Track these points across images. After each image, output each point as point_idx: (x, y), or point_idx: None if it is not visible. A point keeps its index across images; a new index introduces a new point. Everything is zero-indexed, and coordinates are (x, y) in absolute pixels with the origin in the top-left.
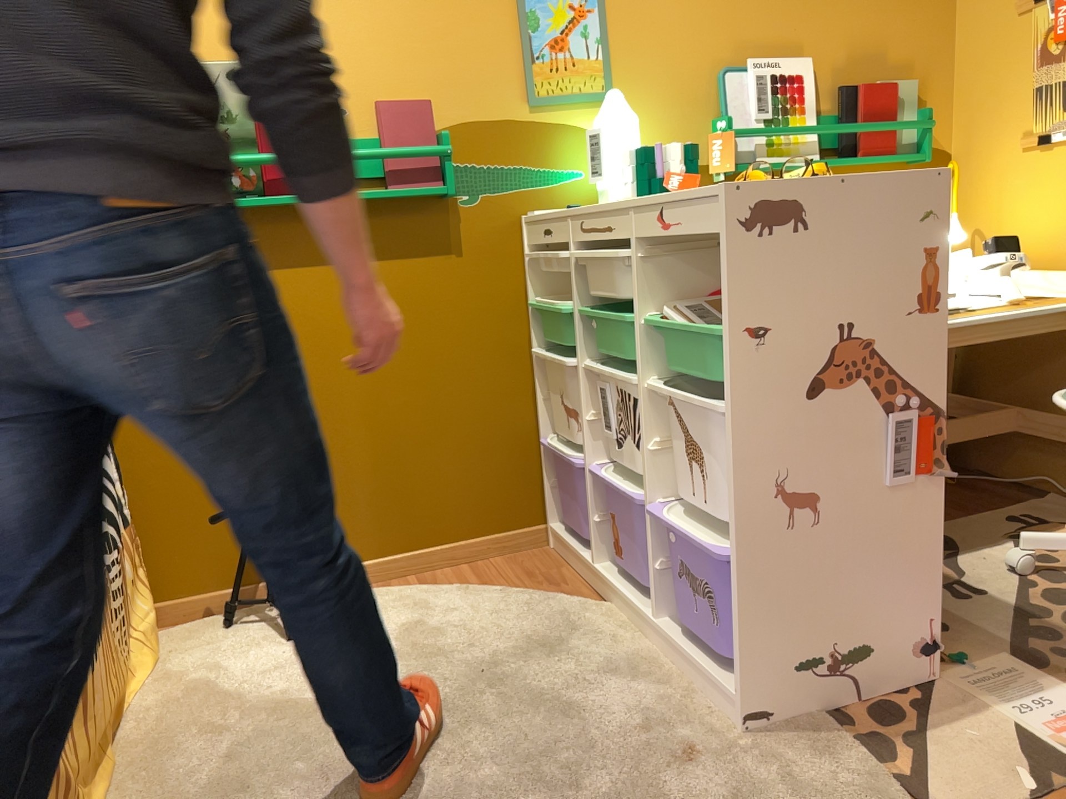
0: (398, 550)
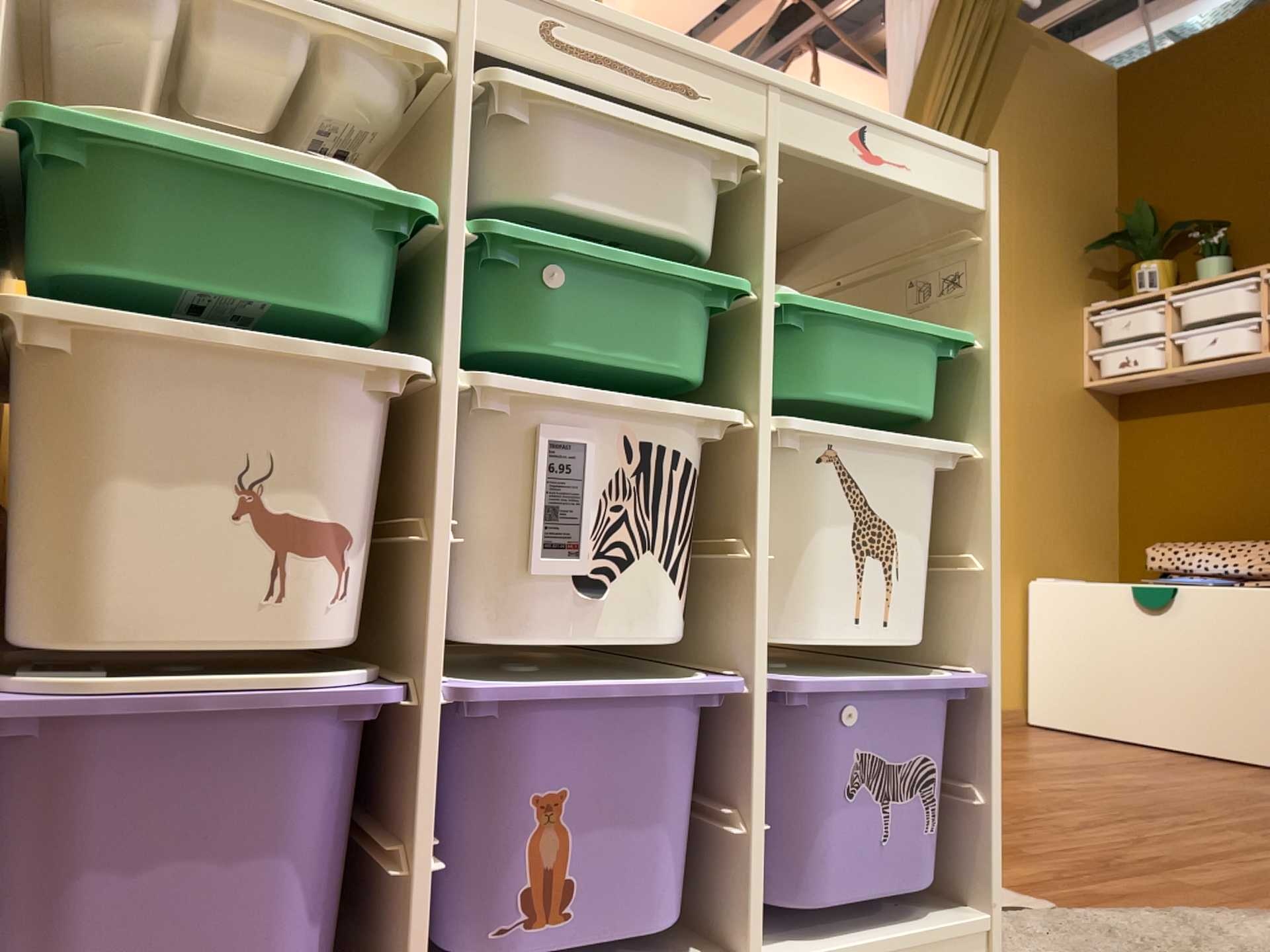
0: None
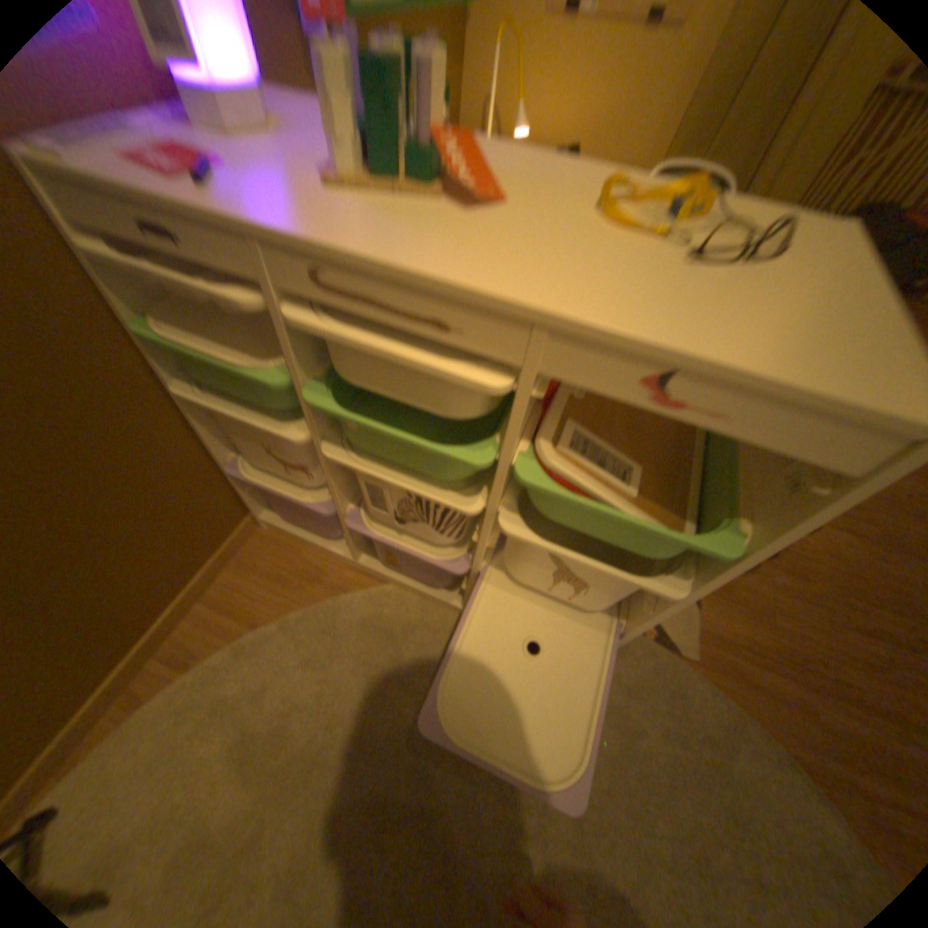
0: (116, 661)
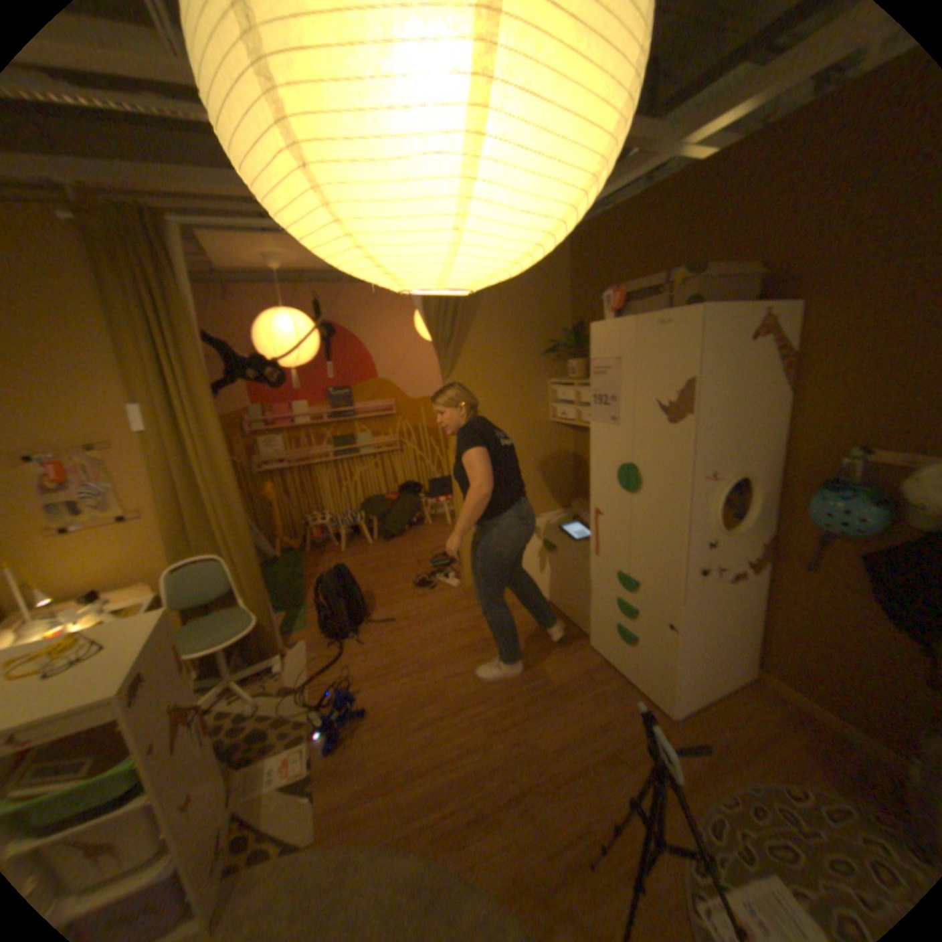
0: None
